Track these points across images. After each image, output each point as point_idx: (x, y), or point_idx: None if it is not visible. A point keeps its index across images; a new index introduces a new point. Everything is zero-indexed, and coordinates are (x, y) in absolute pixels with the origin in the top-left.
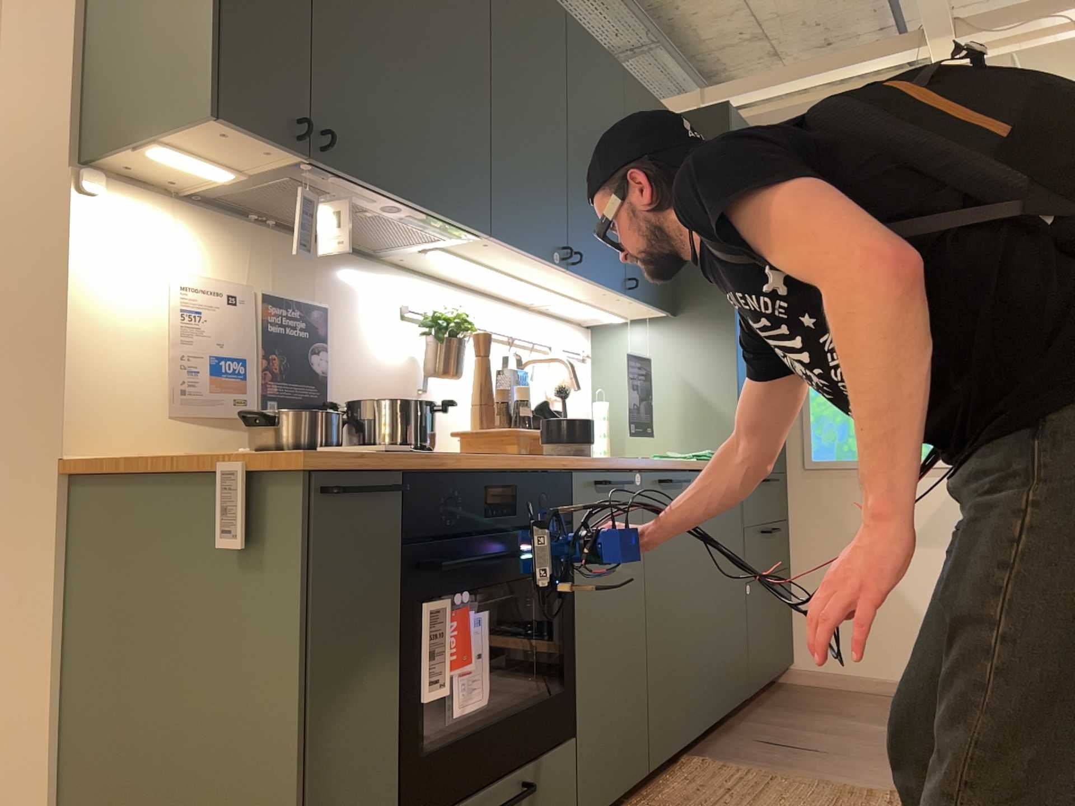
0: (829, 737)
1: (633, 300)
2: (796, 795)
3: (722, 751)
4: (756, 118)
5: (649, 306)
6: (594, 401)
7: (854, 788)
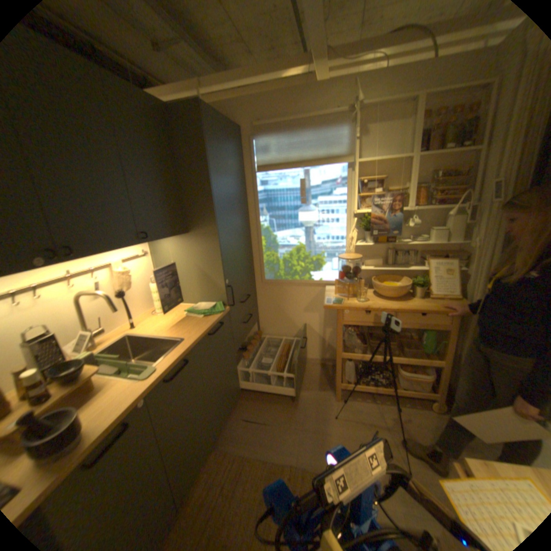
0: (270, 409)
1: (150, 241)
2: (250, 484)
3: (225, 436)
4: (229, 101)
5: (166, 237)
6: (151, 280)
7: (275, 468)
